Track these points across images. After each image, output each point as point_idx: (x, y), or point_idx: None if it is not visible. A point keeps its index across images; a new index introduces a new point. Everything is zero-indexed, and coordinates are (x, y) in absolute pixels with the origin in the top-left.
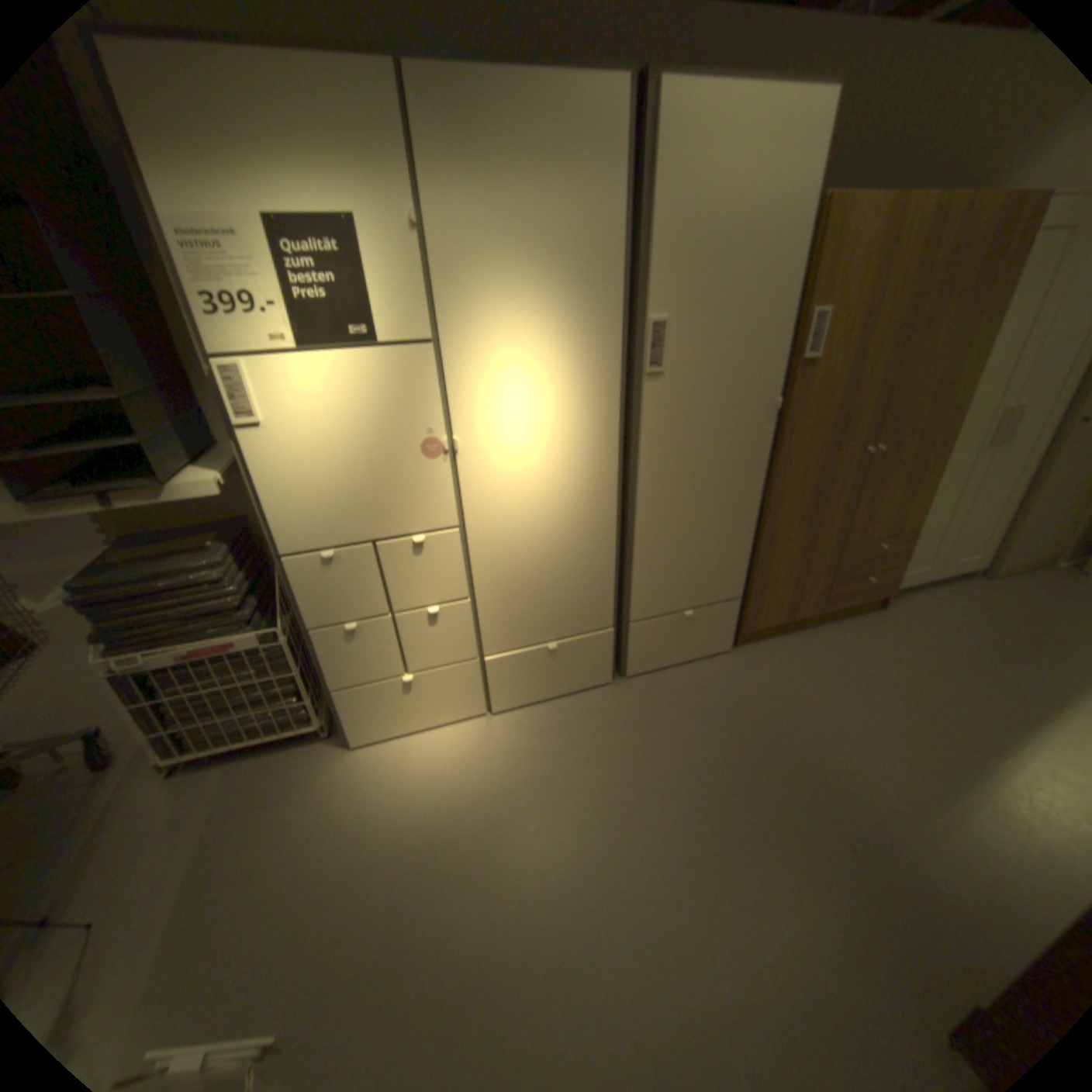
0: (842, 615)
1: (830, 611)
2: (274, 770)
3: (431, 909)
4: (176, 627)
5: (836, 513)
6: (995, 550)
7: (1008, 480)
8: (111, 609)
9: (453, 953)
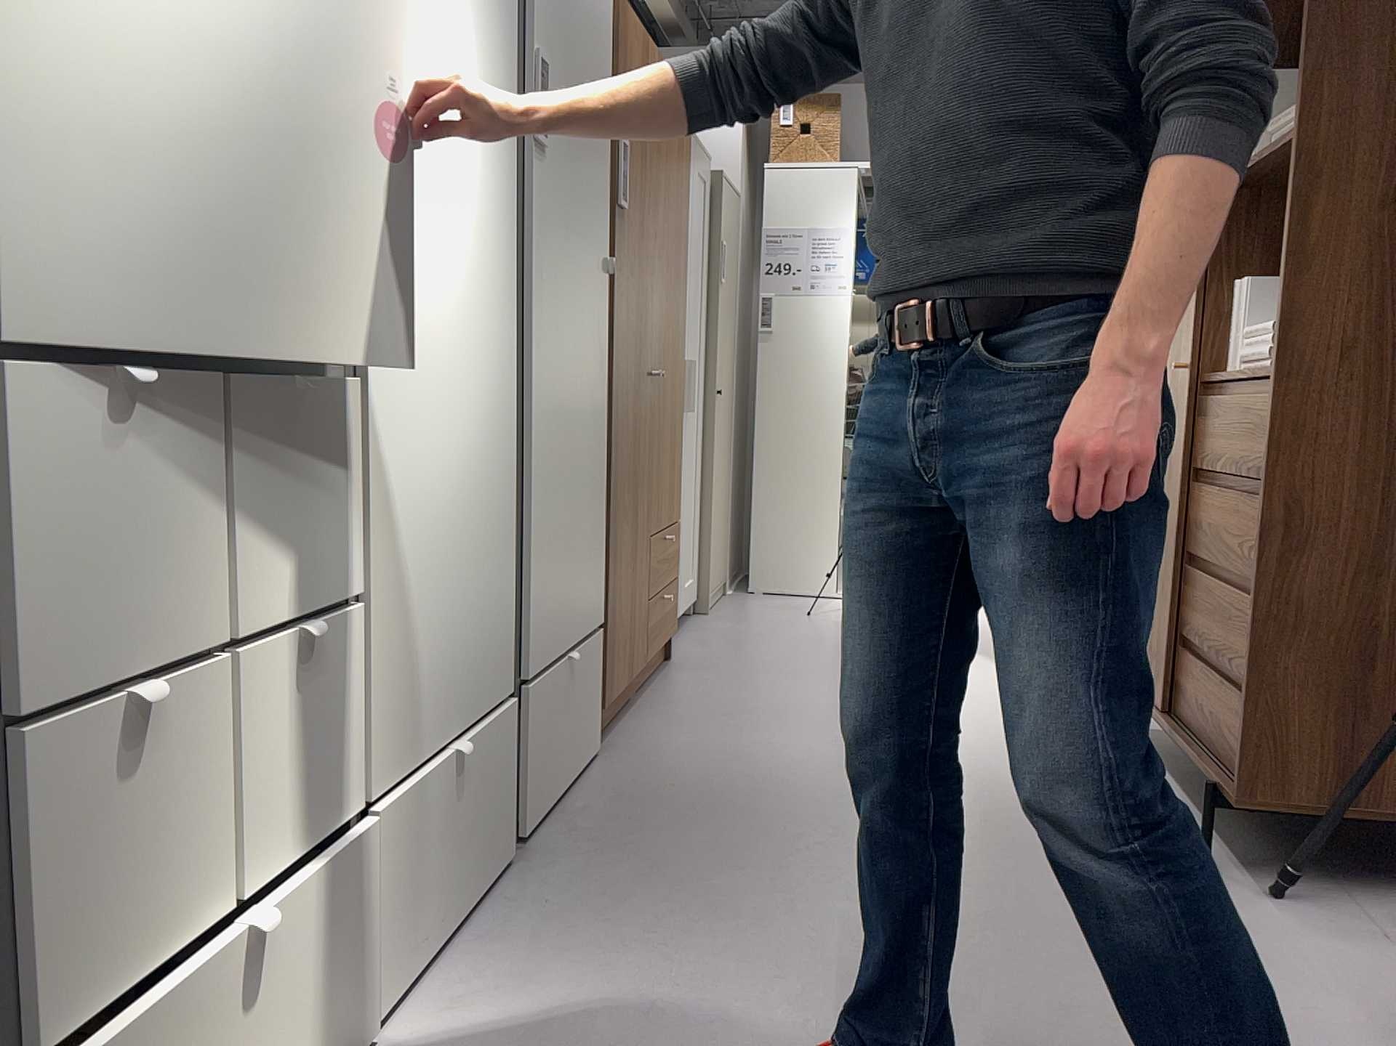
0: (644, 674)
1: (646, 660)
2: None
3: None
4: None
5: (640, 471)
6: (696, 569)
7: (691, 464)
8: None
9: None
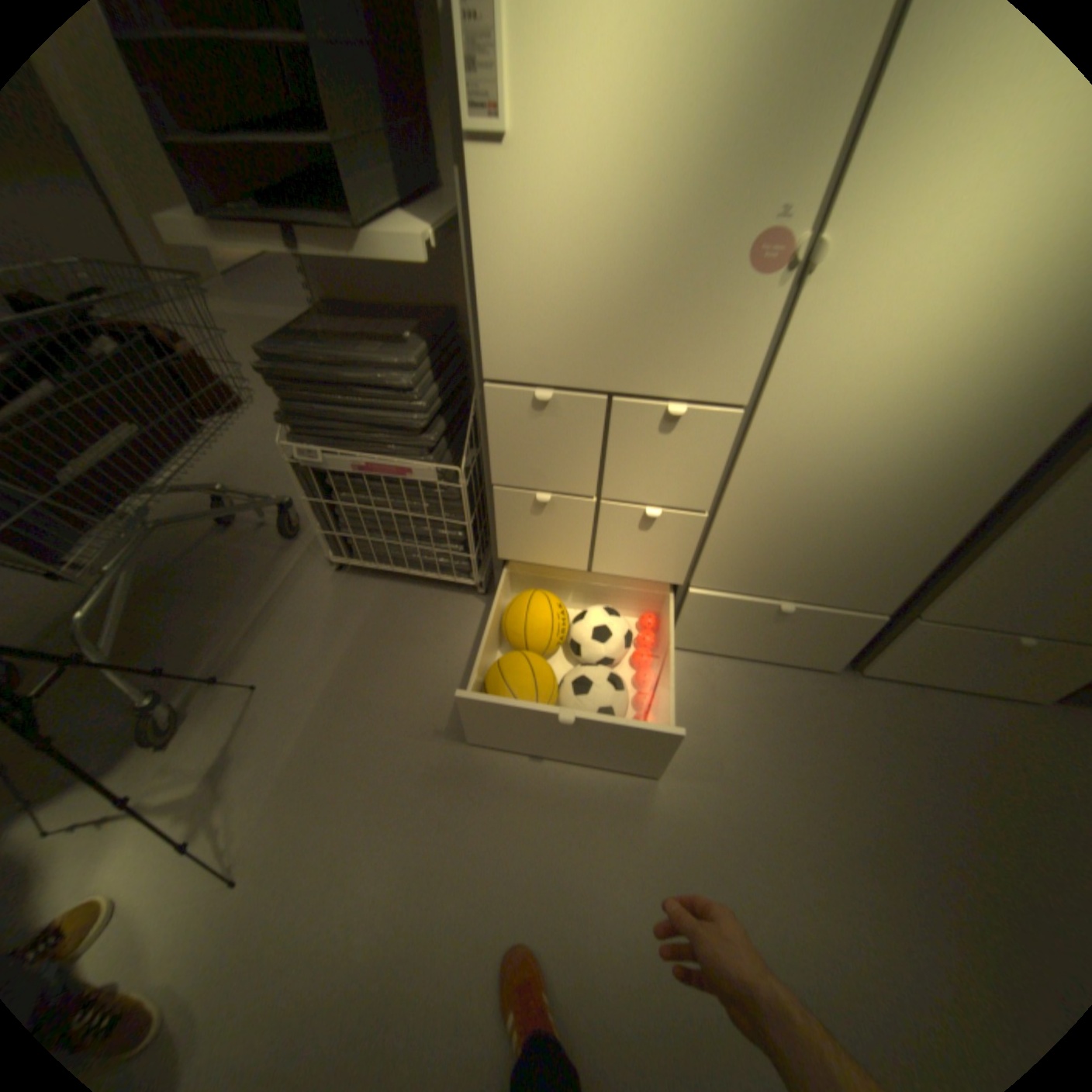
0: None
1: None
2: (428, 606)
3: (544, 847)
4: (358, 430)
5: None
6: None
7: None
8: (297, 389)
9: (555, 913)
